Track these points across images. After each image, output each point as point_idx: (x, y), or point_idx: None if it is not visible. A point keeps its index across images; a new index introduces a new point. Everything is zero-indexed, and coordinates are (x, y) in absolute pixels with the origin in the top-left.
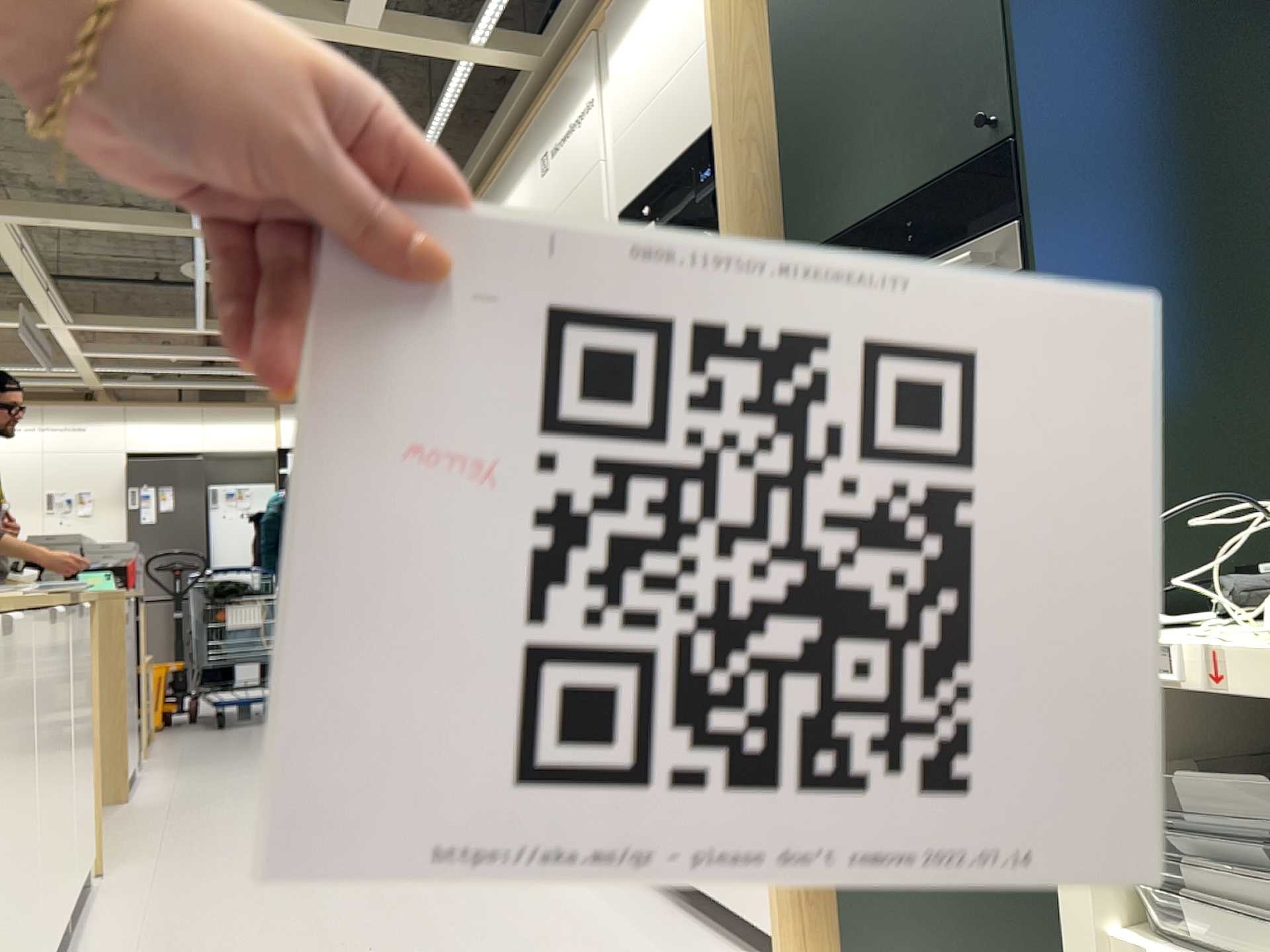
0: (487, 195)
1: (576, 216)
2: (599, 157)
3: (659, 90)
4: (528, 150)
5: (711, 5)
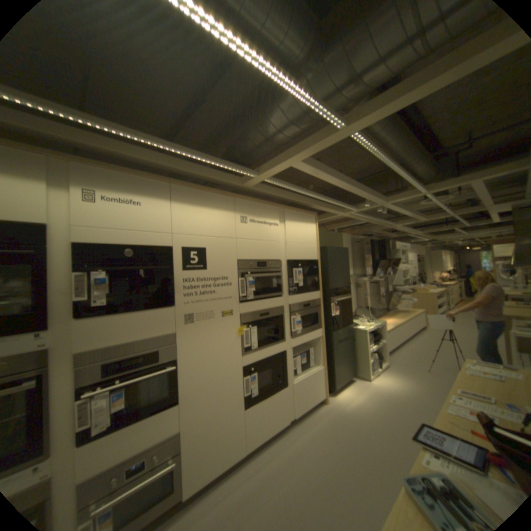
0: (165, 185)
1: (265, 248)
2: (278, 240)
3: (302, 242)
4: (228, 204)
5: (317, 240)
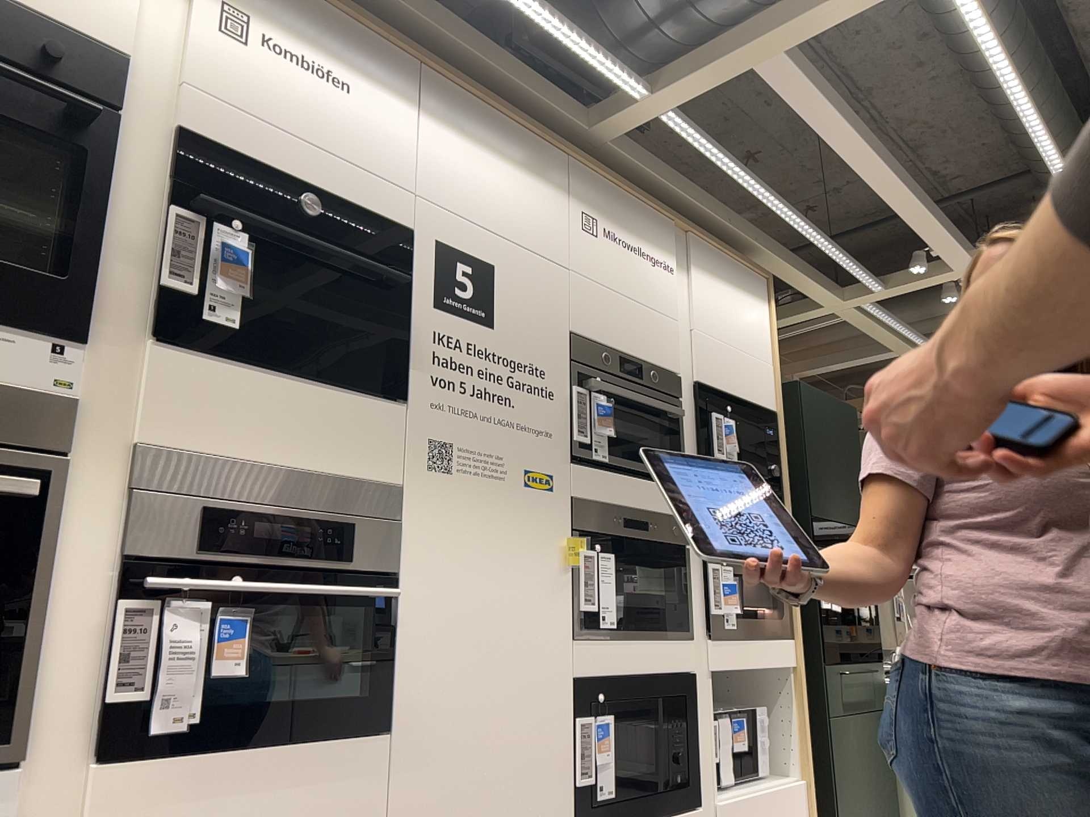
0: (410, 65)
1: (641, 325)
2: (676, 315)
3: (735, 344)
4: (553, 167)
5: (773, 351)
